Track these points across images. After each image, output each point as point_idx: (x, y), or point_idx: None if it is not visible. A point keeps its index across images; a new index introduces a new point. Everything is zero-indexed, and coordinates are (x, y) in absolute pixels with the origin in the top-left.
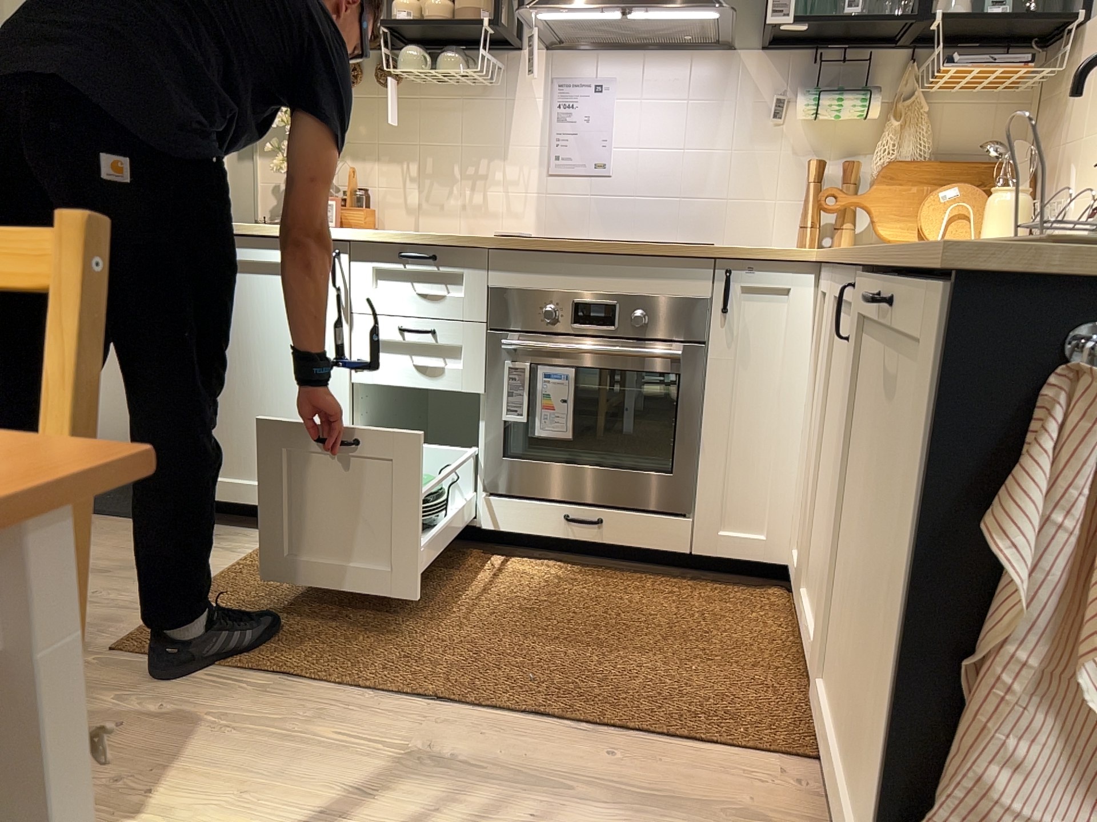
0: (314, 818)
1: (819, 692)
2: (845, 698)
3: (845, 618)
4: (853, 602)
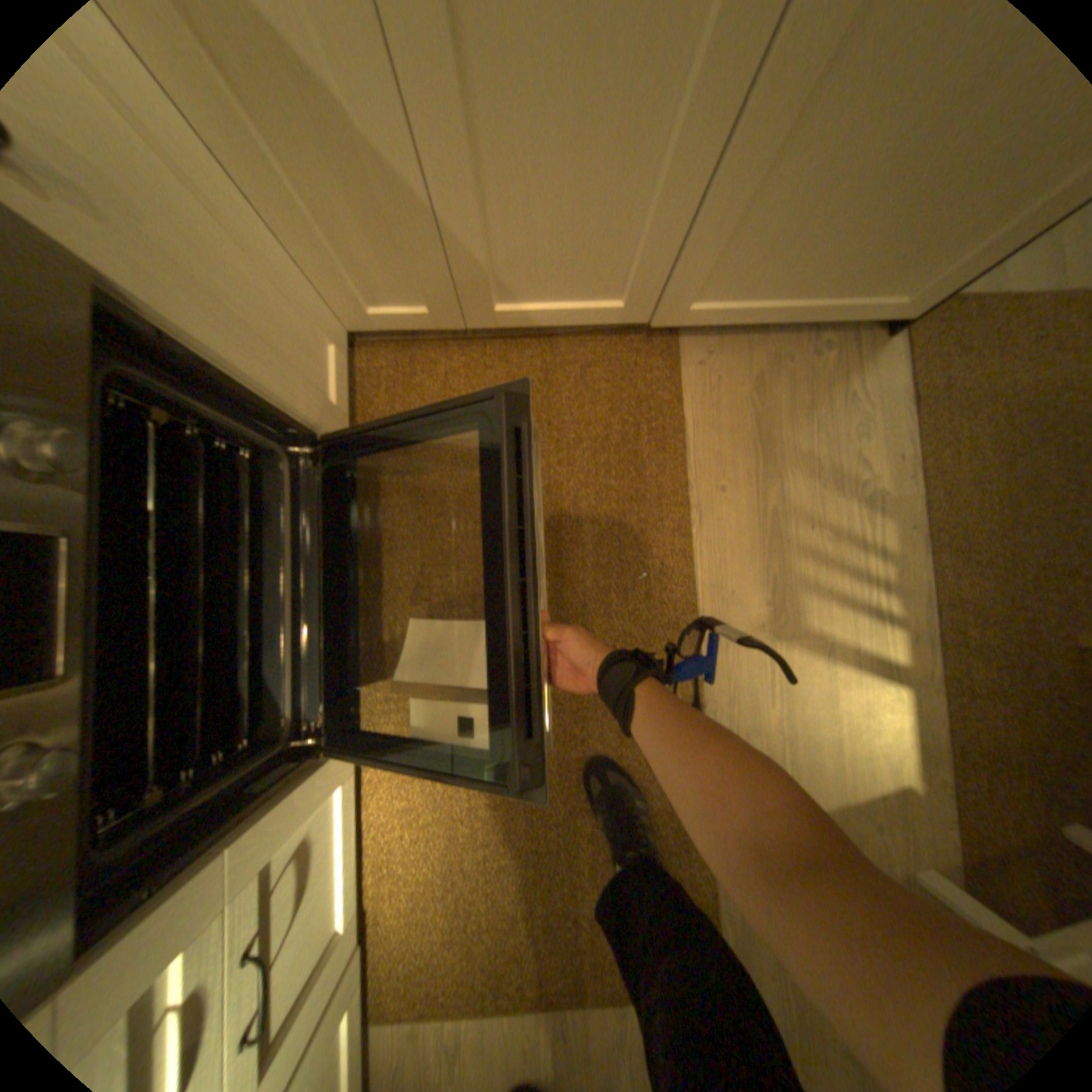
0: (863, 676)
1: (694, 309)
2: (809, 272)
3: (799, 235)
4: (848, 211)
